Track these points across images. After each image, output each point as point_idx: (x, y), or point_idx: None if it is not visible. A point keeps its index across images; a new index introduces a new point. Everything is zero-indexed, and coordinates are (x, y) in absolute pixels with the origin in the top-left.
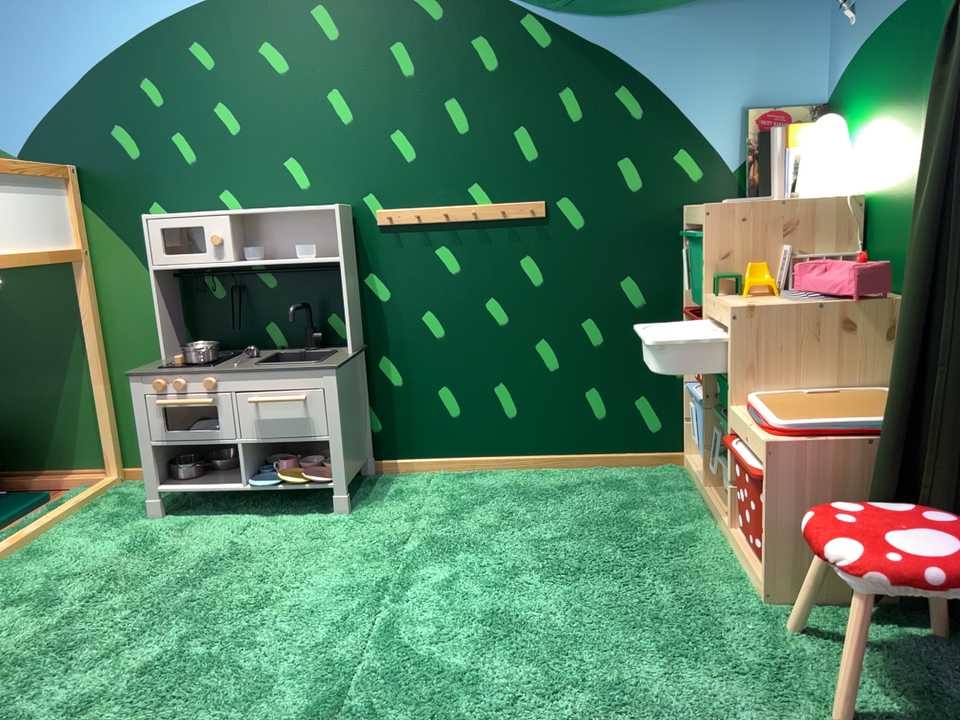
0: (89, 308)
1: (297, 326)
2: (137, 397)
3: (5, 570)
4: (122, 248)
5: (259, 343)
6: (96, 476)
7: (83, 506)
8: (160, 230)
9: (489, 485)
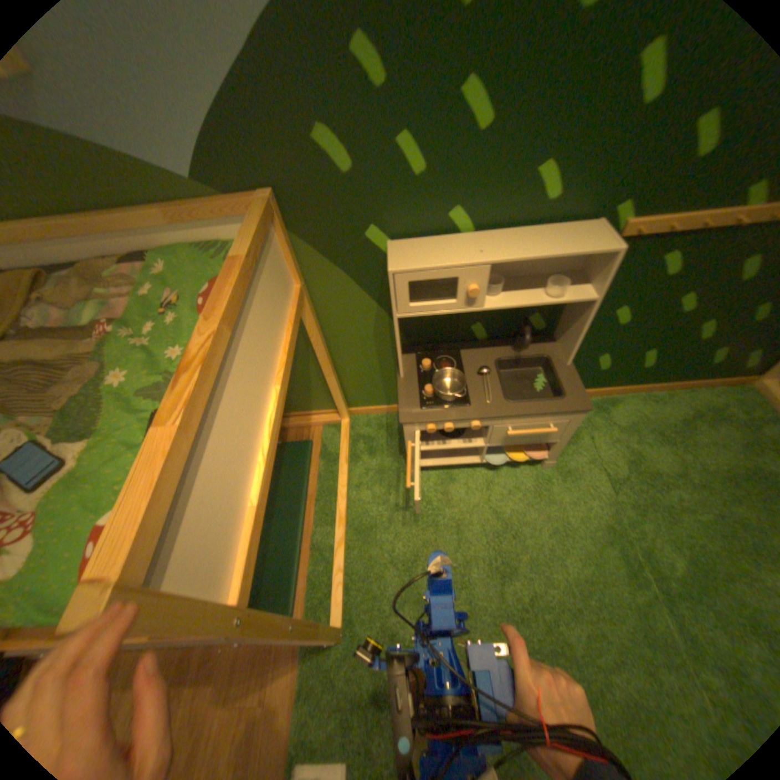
0: (316, 330)
1: (500, 324)
2: (409, 432)
3: (355, 552)
4: (337, 273)
5: (464, 338)
6: (331, 415)
7: (349, 458)
8: (409, 283)
9: (625, 418)
